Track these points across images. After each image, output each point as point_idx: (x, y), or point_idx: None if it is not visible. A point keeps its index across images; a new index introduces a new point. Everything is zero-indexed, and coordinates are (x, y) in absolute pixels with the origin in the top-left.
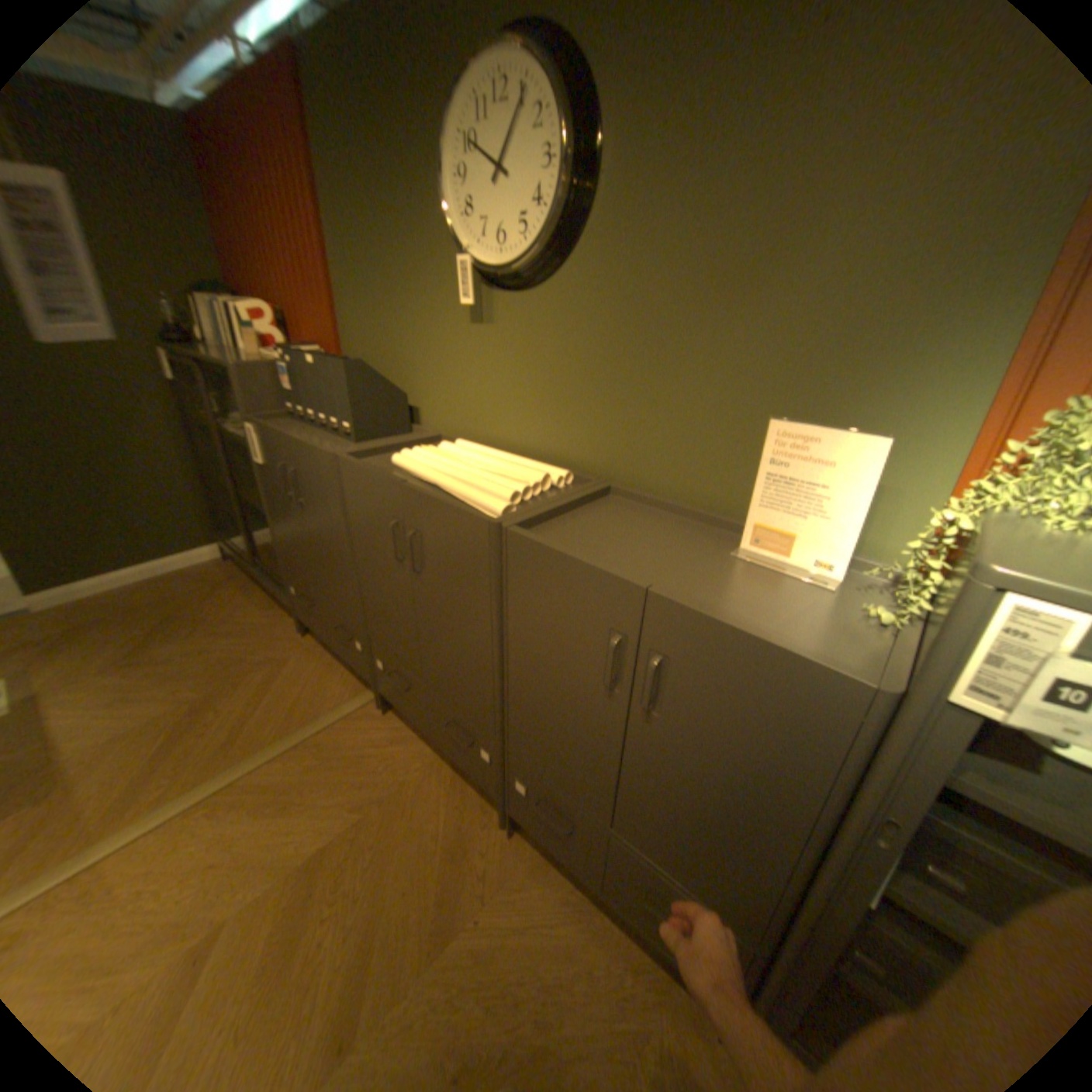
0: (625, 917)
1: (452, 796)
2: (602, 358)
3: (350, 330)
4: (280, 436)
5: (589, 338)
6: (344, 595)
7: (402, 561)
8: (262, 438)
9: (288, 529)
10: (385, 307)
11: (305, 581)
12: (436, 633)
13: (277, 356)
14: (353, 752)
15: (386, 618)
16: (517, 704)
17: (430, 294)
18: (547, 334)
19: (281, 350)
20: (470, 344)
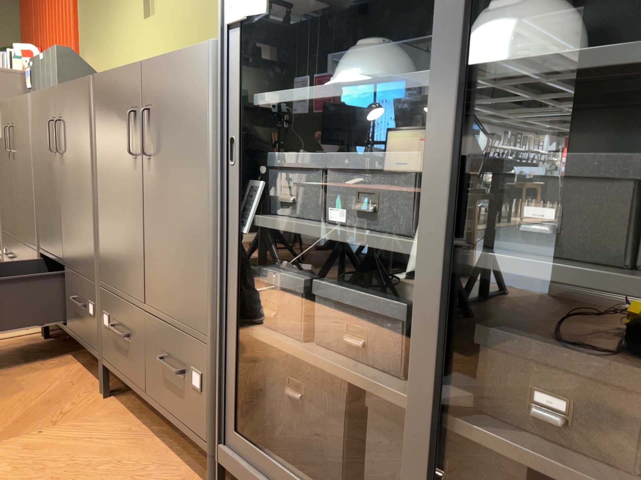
0: (157, 404)
1: (72, 378)
2: (203, 12)
3: (86, 57)
4: (9, 104)
5: (196, 2)
6: (30, 223)
7: (55, 153)
8: (1, 115)
9: (7, 188)
10: (104, 31)
11: (12, 233)
12: (69, 204)
13: (28, 67)
14: (4, 354)
15: (48, 220)
16: (102, 226)
17: (126, 11)
18: (179, 9)
19: (30, 60)
20: (144, 35)
